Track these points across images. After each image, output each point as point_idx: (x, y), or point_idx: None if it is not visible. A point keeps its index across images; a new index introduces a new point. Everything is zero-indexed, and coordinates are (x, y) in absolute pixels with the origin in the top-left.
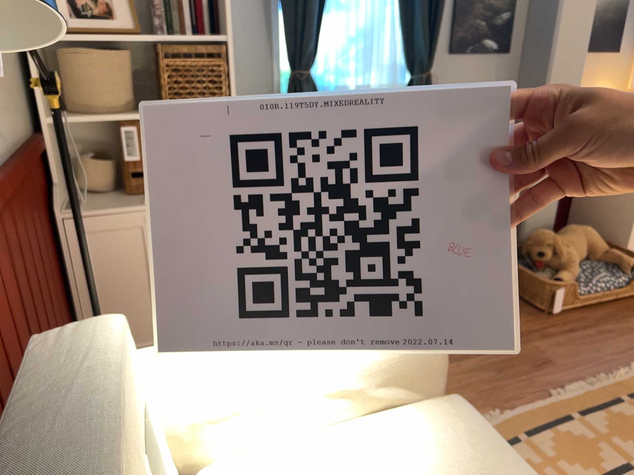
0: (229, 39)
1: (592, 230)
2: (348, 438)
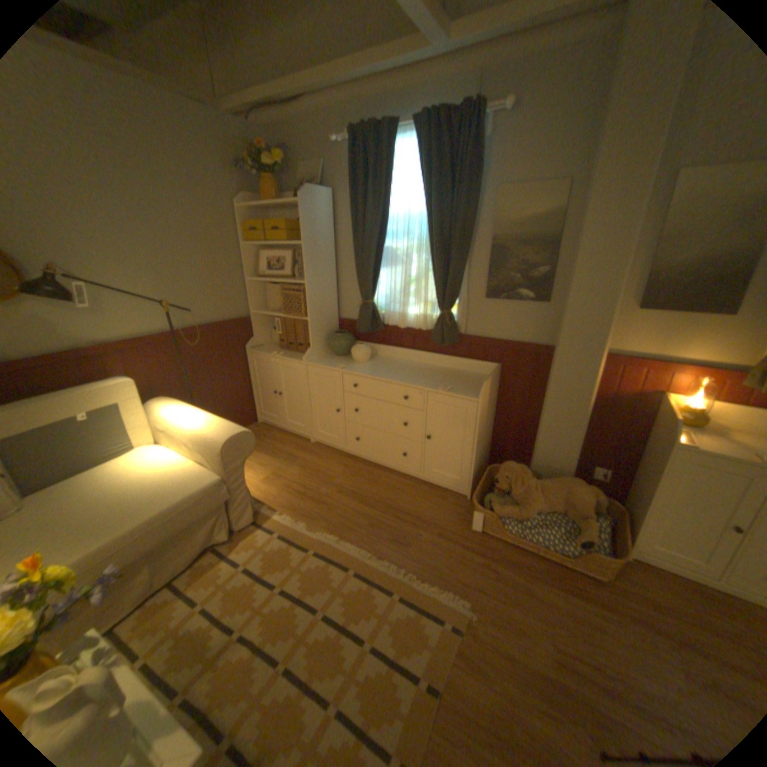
0: (306, 283)
1: (581, 493)
2: (177, 462)
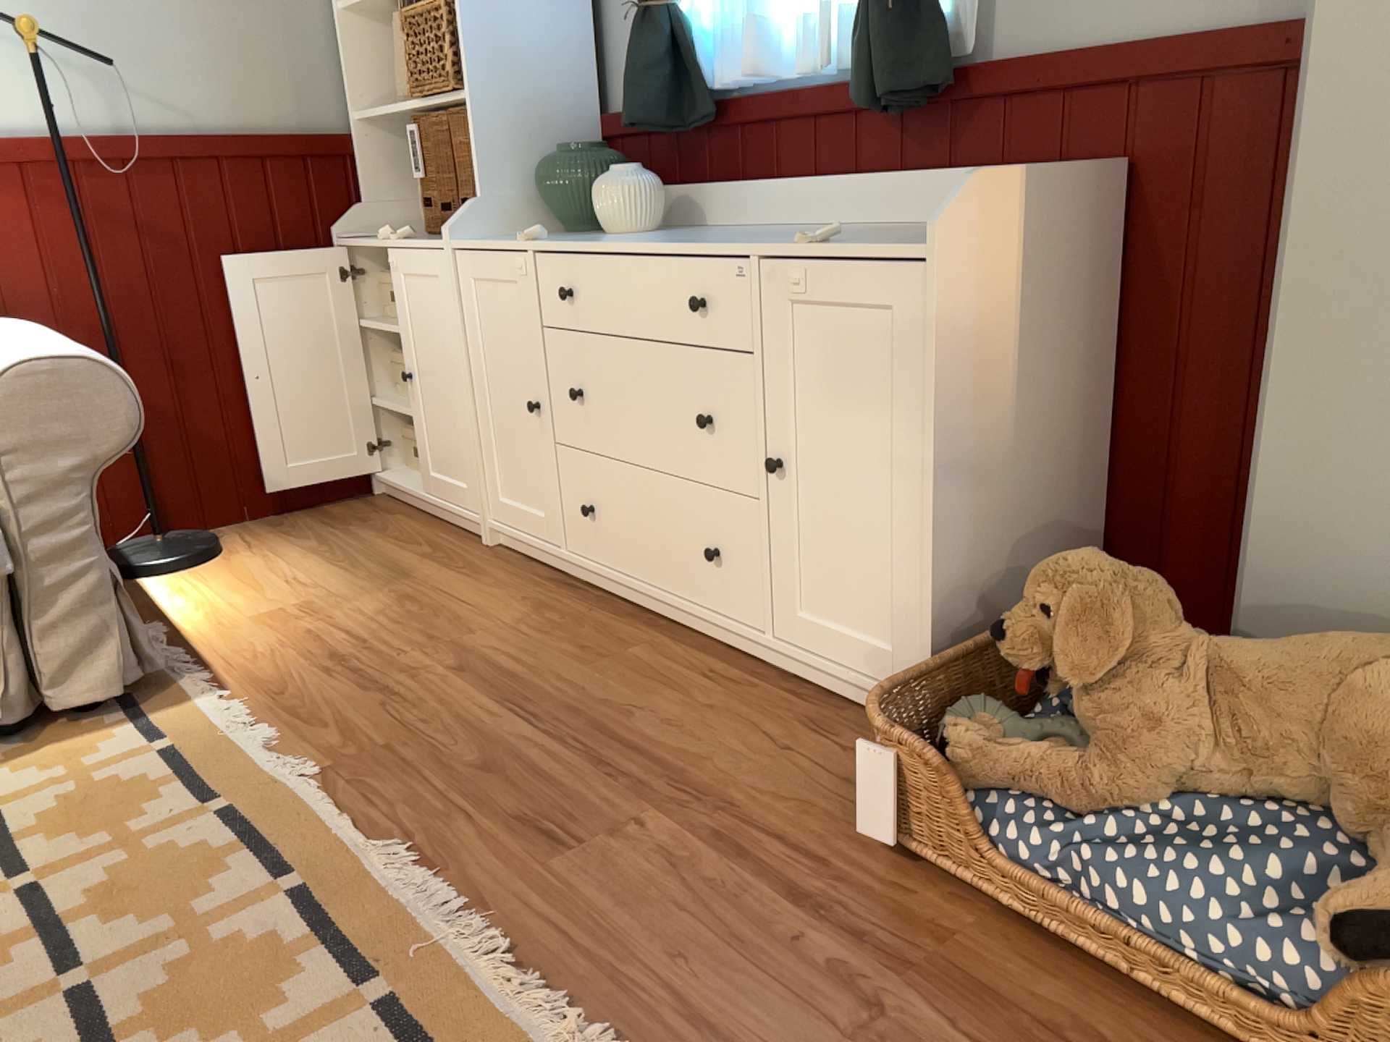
0: None
1: None
2: None
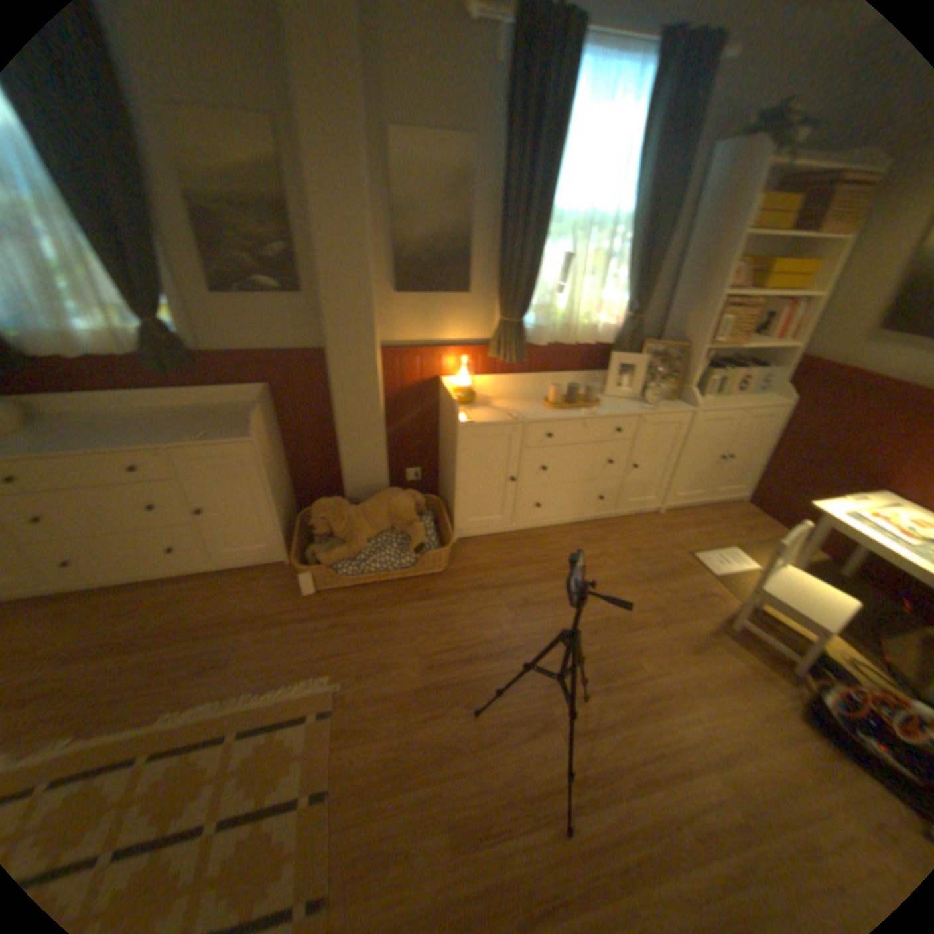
0: None
1: (400, 501)
2: None
